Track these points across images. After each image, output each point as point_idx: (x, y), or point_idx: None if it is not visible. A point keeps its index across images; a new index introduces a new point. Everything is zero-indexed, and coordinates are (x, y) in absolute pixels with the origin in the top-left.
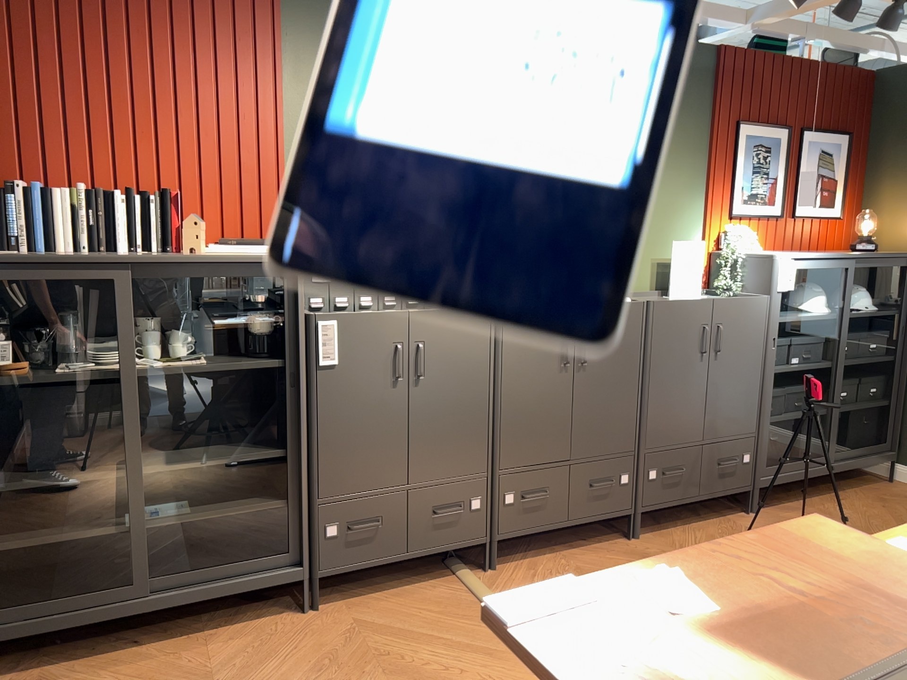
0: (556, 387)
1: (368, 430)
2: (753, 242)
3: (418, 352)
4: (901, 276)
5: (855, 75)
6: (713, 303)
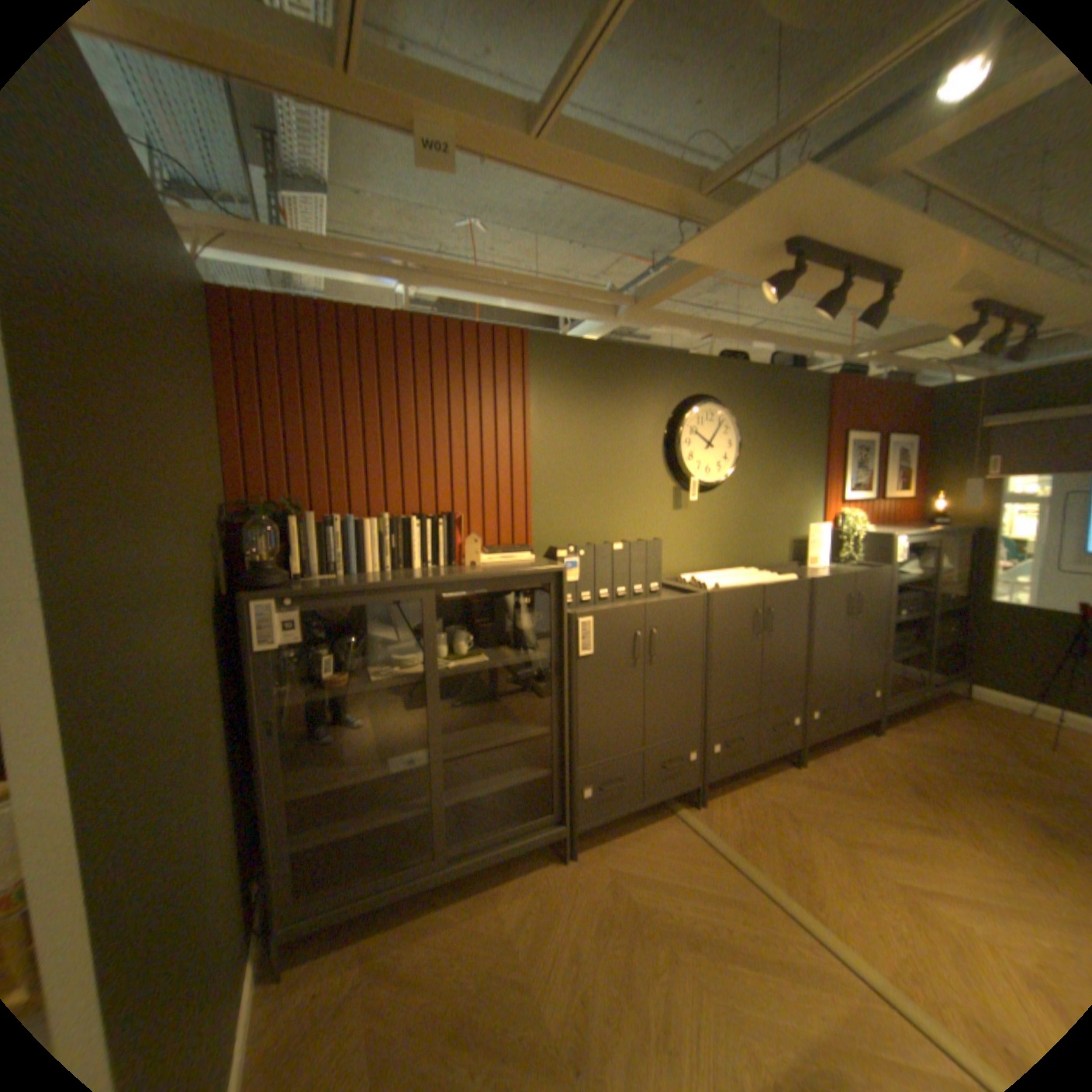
0: (751, 654)
1: (616, 705)
2: (866, 522)
3: (654, 636)
4: (970, 542)
5: (922, 390)
6: (856, 575)
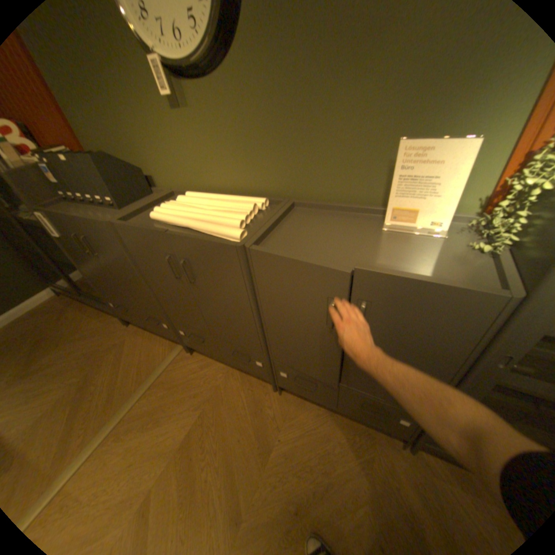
0: (179, 289)
1: (95, 272)
2: None
3: (85, 241)
4: None
5: None
6: (351, 272)
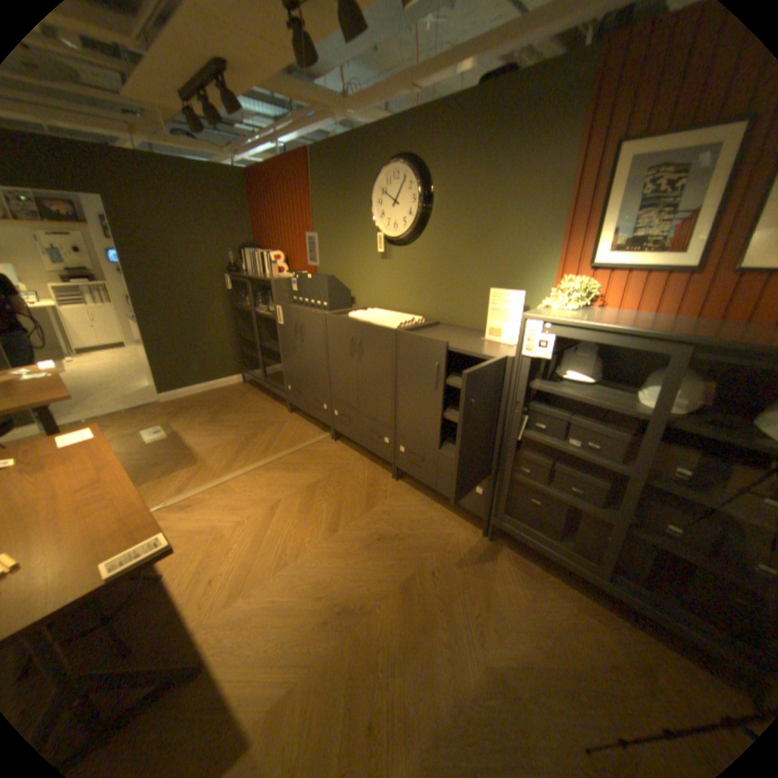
0: (349, 366)
1: (293, 355)
2: (575, 298)
3: (301, 327)
4: None
5: None
6: (445, 345)
